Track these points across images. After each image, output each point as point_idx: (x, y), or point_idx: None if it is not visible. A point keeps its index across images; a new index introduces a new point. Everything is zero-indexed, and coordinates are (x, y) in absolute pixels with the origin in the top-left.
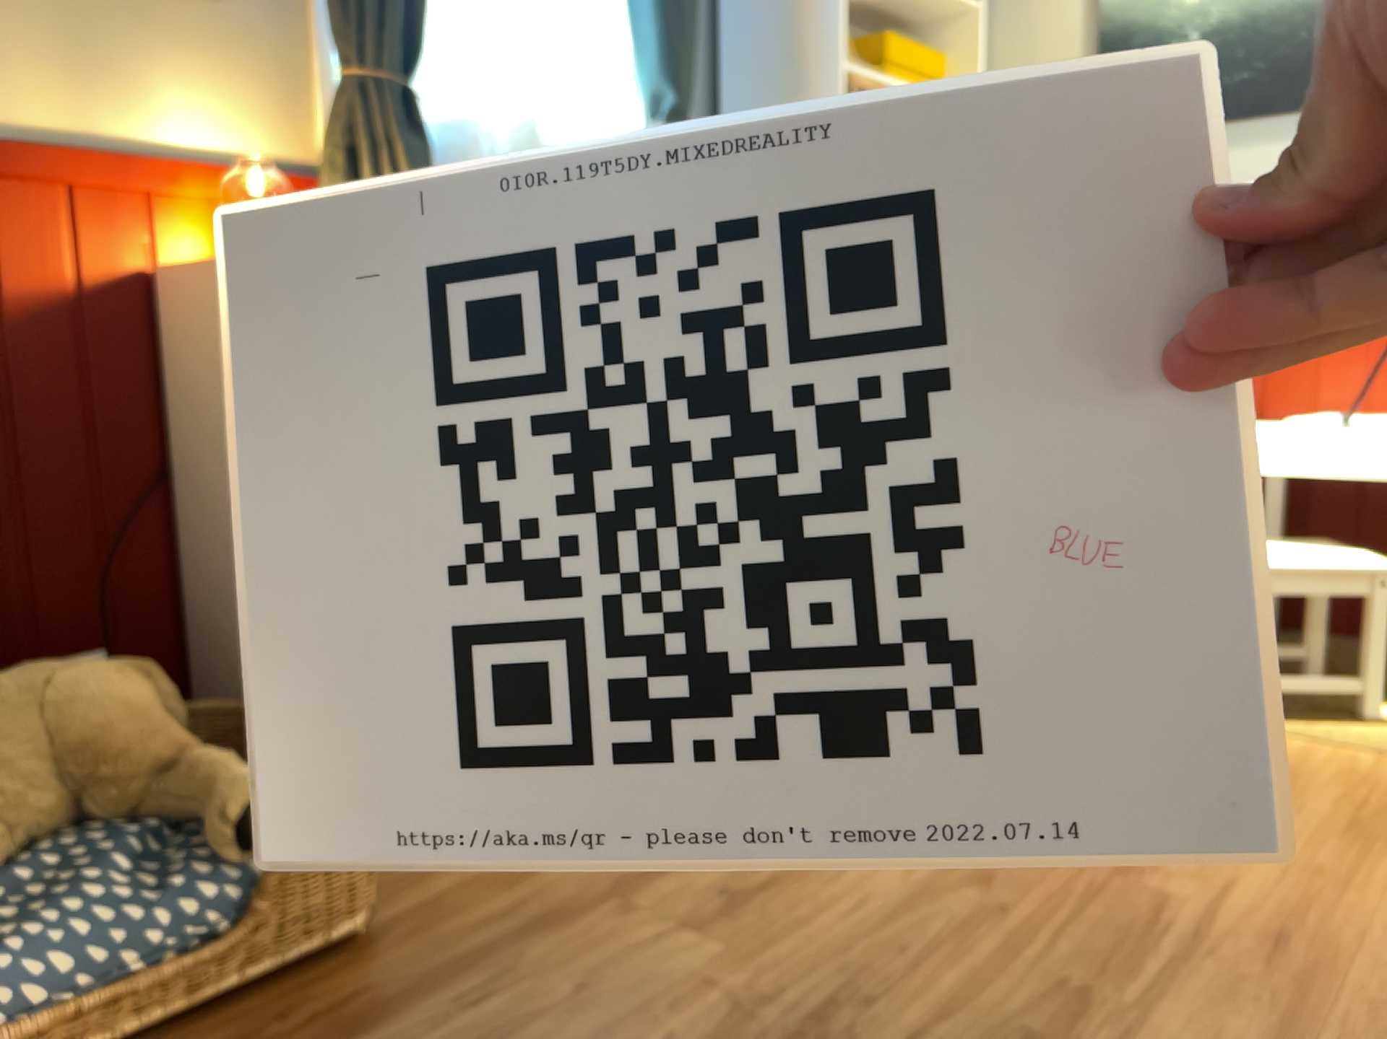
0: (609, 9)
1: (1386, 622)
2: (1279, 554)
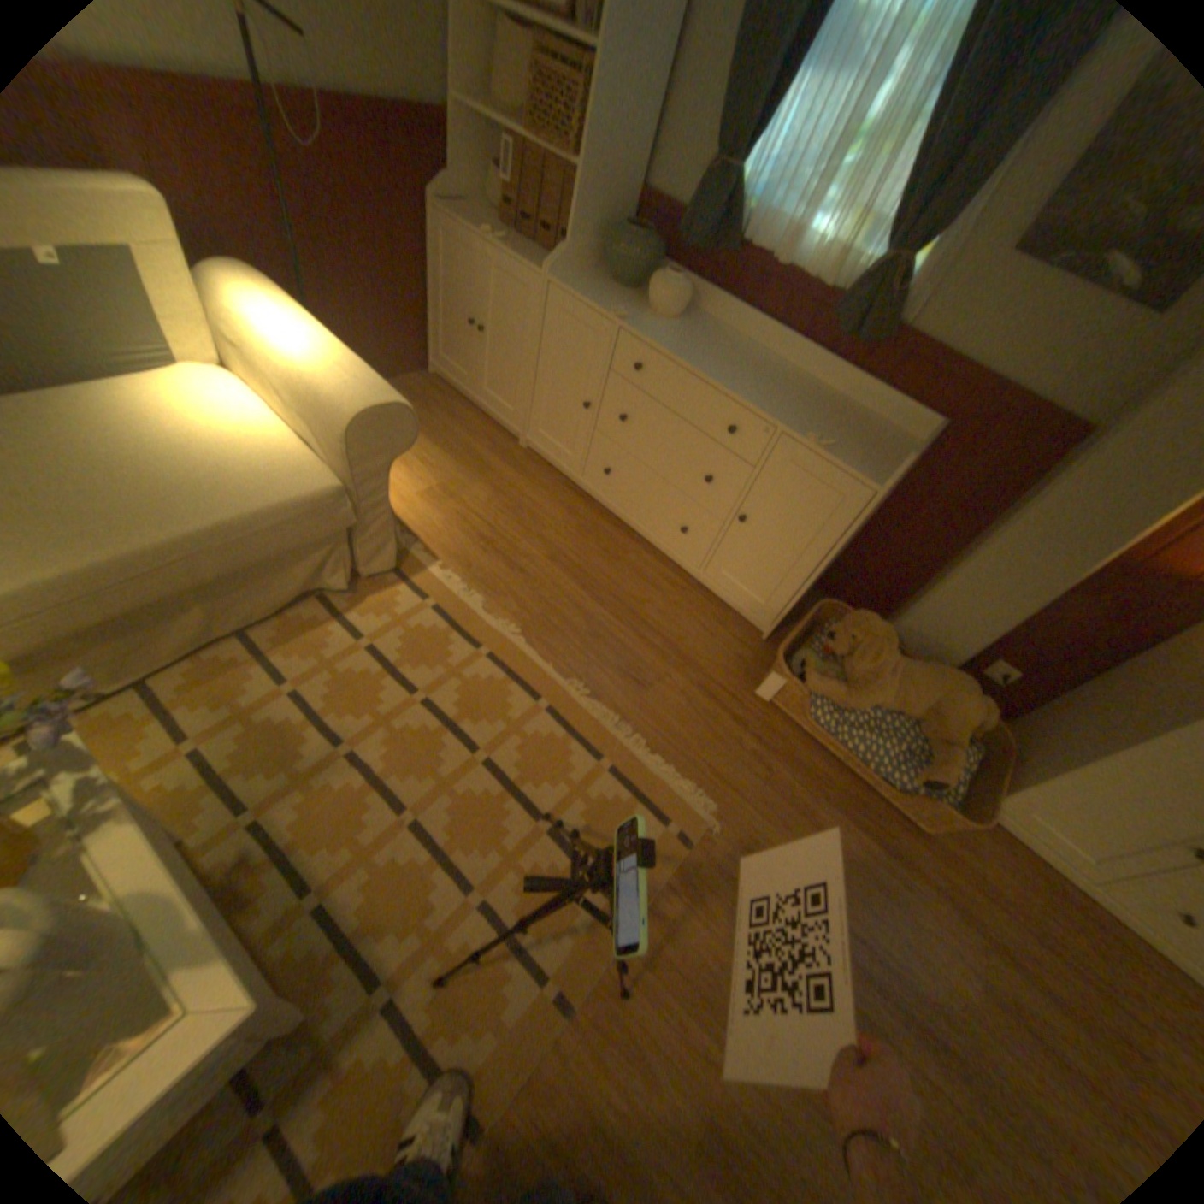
0: None
1: None
2: None
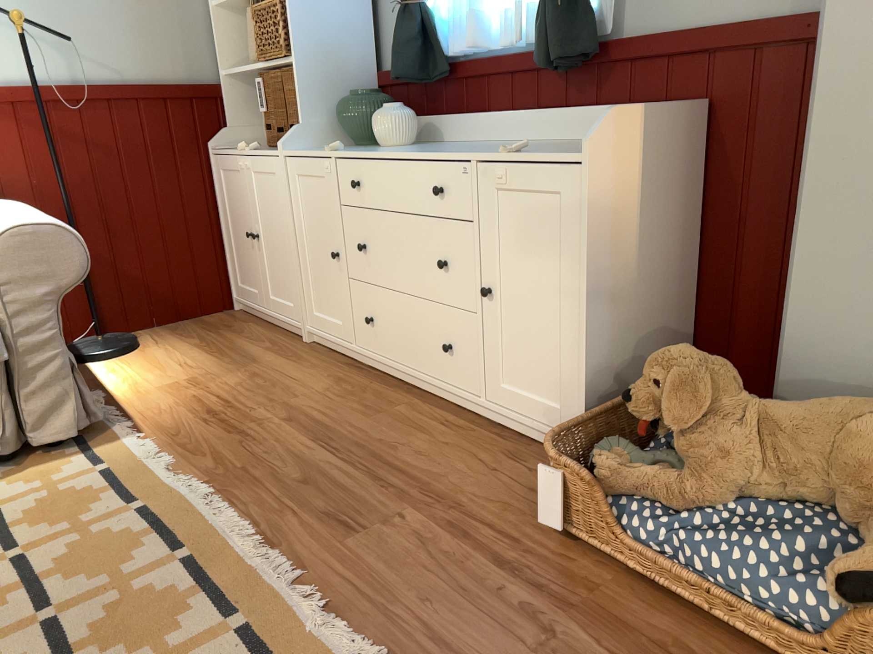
0: None
1: None
2: None
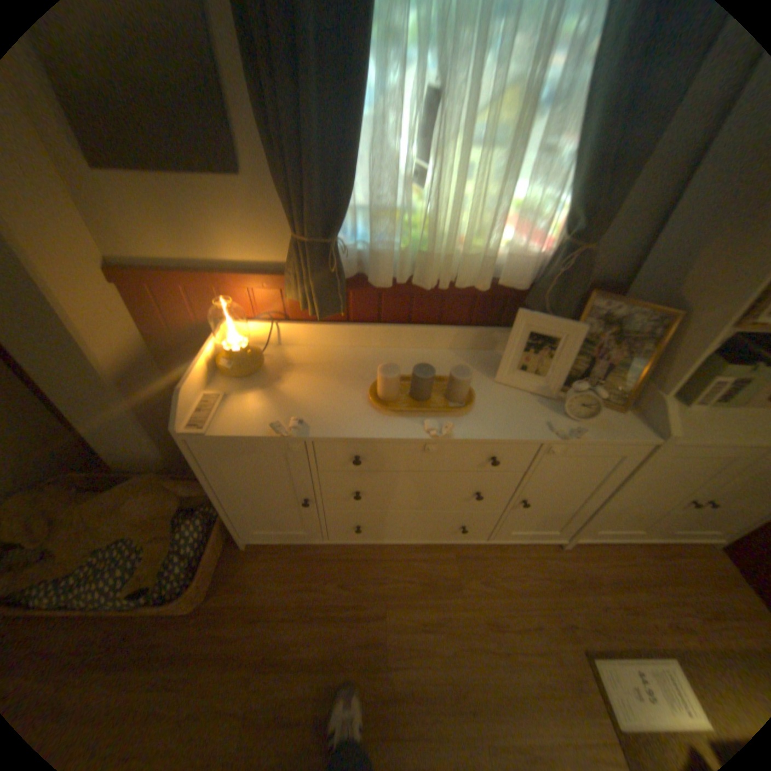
0: (567, 124)
1: None
2: None
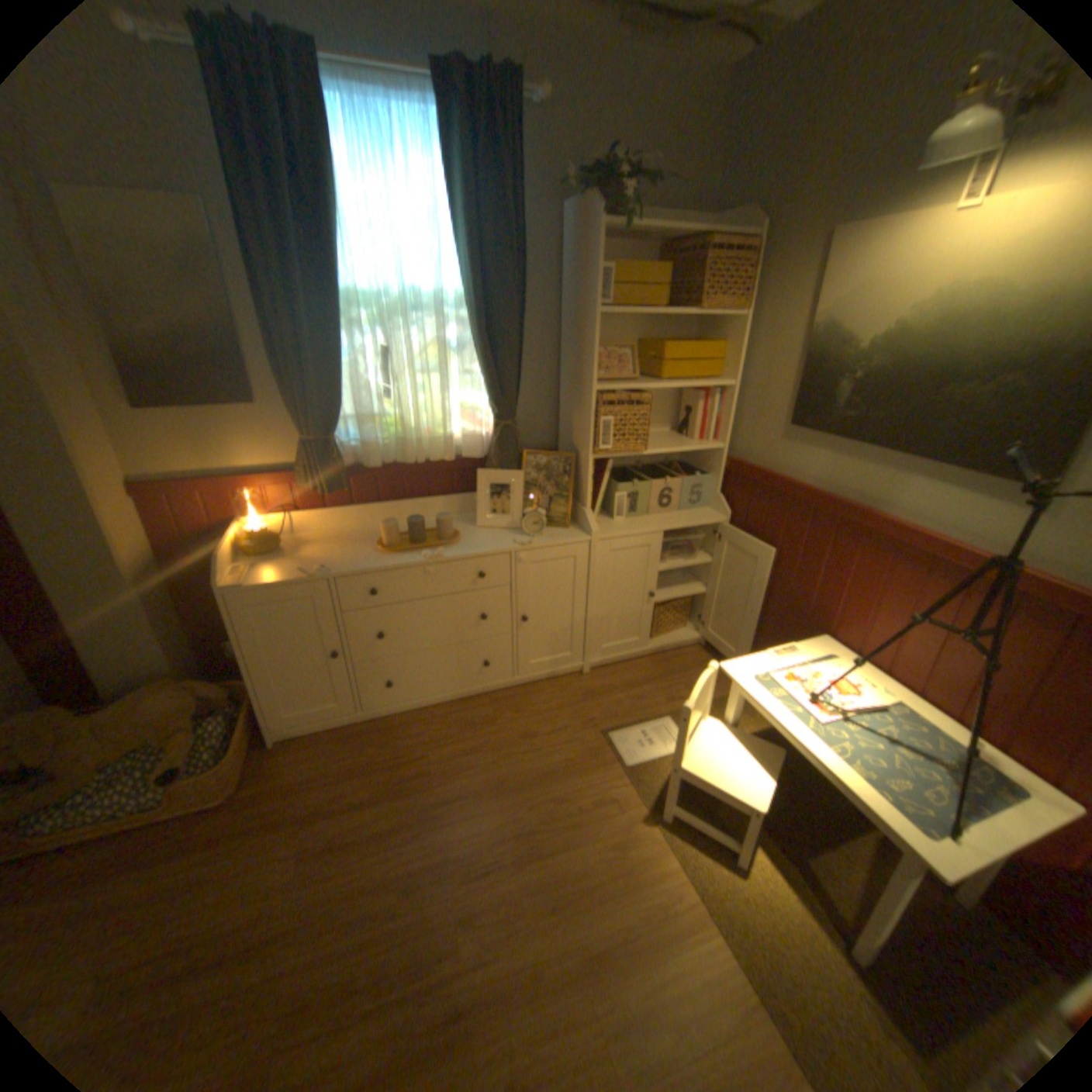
0: (471, 359)
1: (755, 836)
2: (722, 763)
